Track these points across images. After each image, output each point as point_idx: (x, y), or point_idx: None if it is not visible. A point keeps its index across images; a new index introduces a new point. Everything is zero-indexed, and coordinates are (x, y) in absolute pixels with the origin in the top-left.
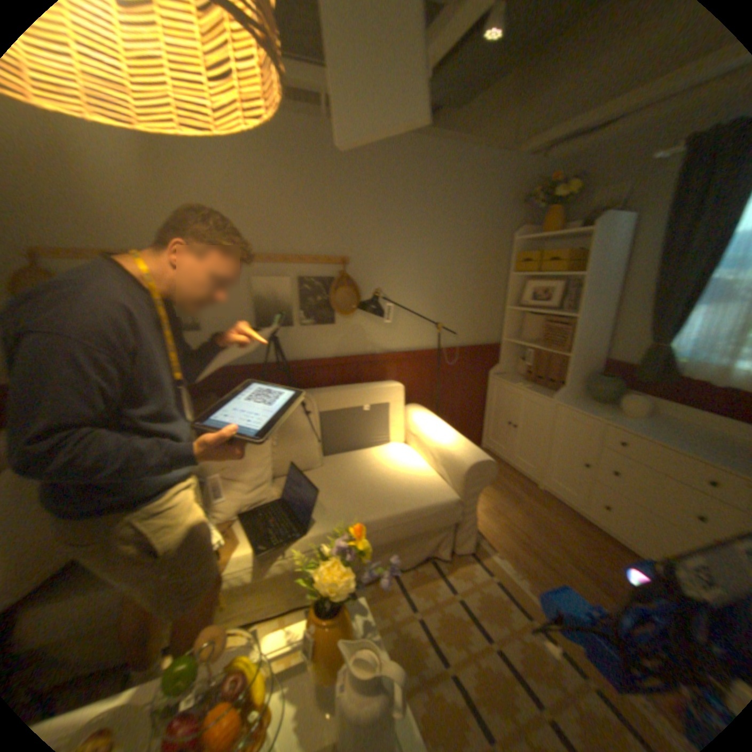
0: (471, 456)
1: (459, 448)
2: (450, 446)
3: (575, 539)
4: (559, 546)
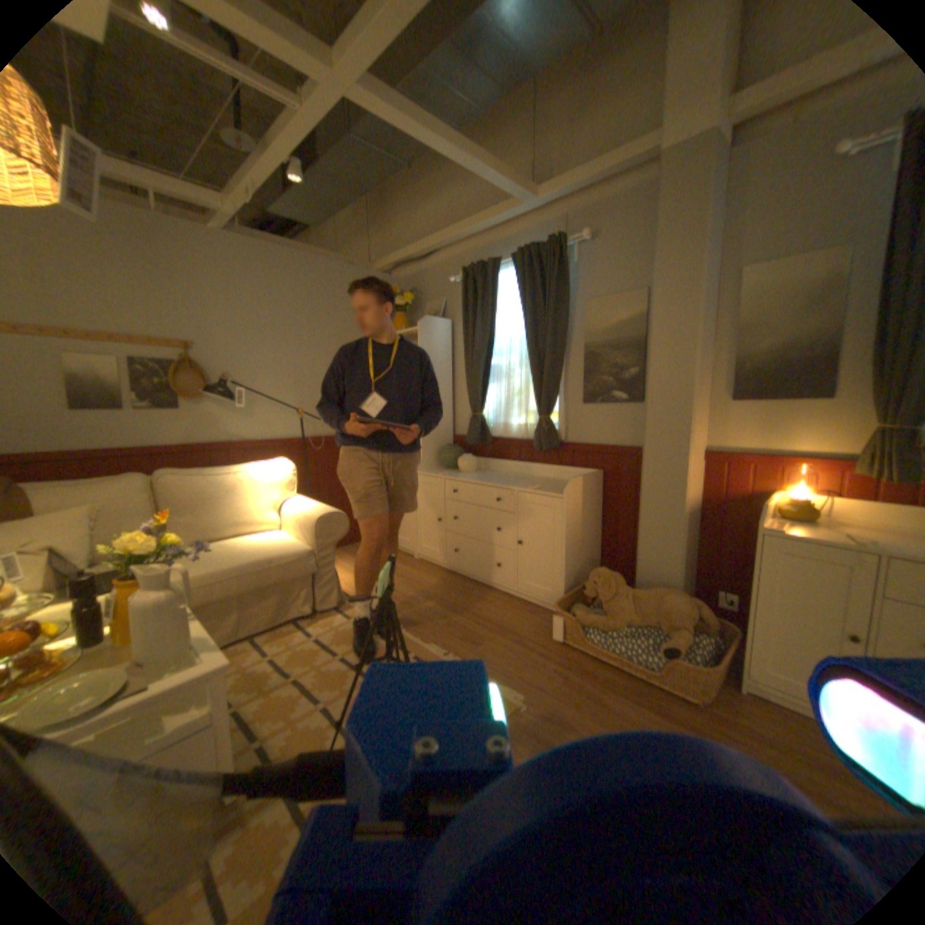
0: (321, 511)
1: (313, 508)
2: (305, 510)
3: (433, 583)
4: (417, 590)
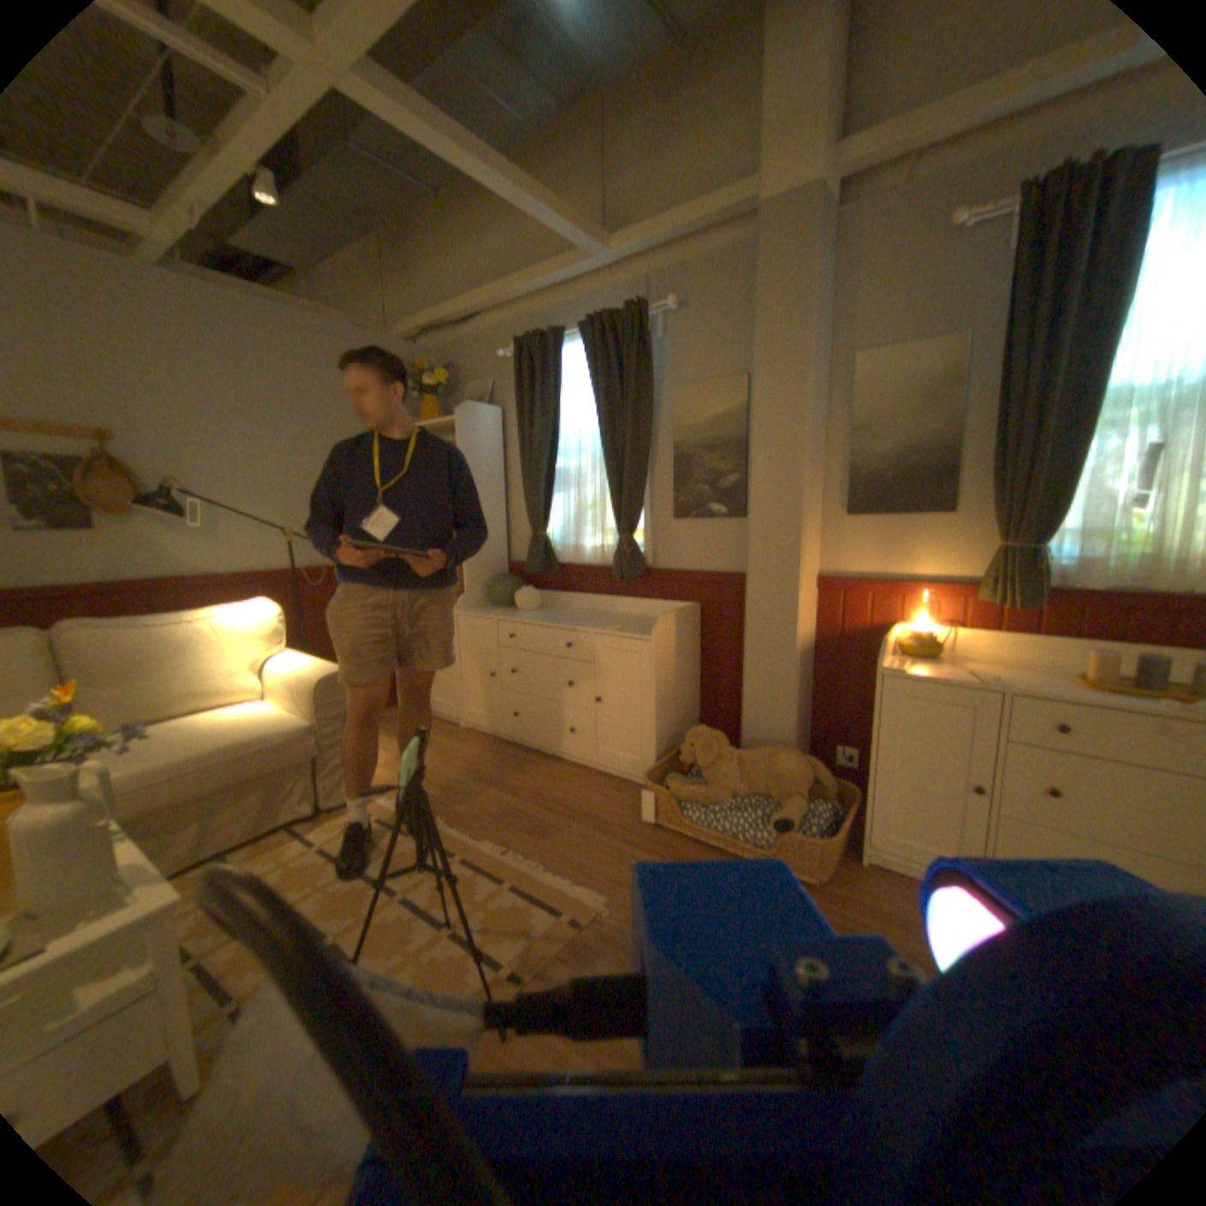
0: (322, 671)
1: (311, 668)
2: (299, 670)
3: (486, 759)
4: (465, 770)
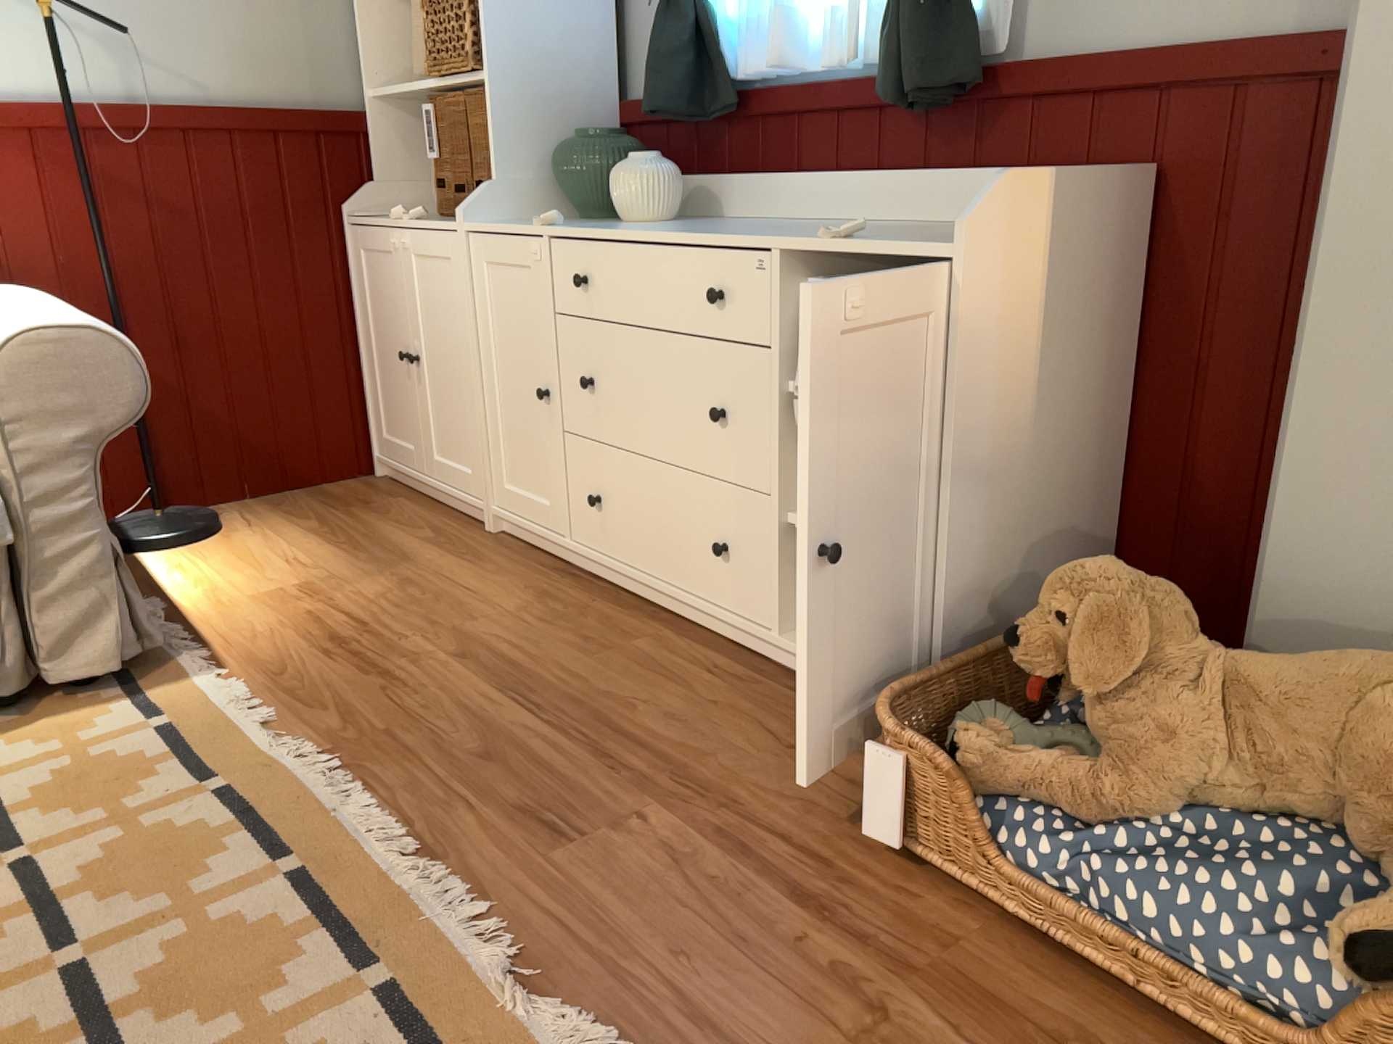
0: (32, 324)
1: (21, 320)
2: None
3: (509, 607)
4: (444, 628)
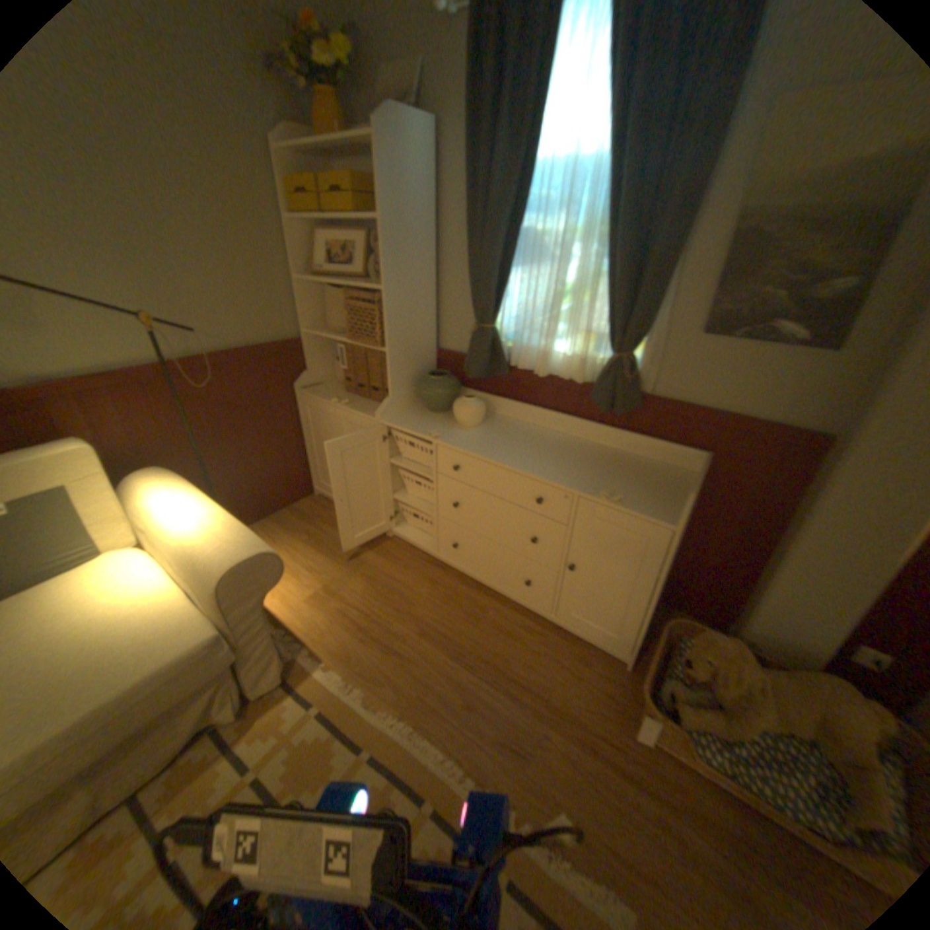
0: (225, 556)
1: (209, 544)
2: (193, 546)
3: (425, 594)
4: (405, 614)
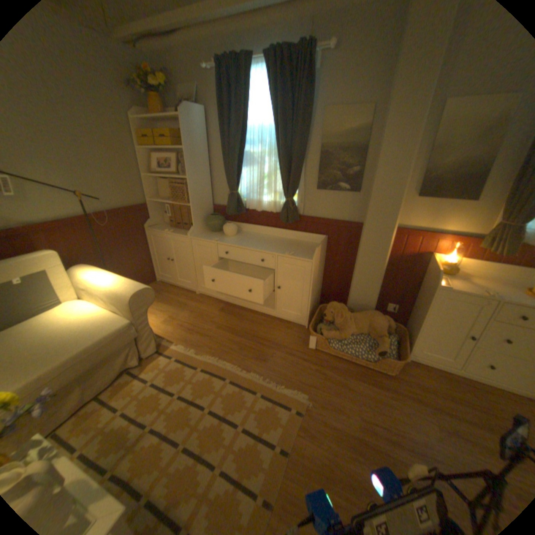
0: (130, 289)
1: (121, 286)
2: (114, 288)
3: (217, 313)
4: (209, 322)
